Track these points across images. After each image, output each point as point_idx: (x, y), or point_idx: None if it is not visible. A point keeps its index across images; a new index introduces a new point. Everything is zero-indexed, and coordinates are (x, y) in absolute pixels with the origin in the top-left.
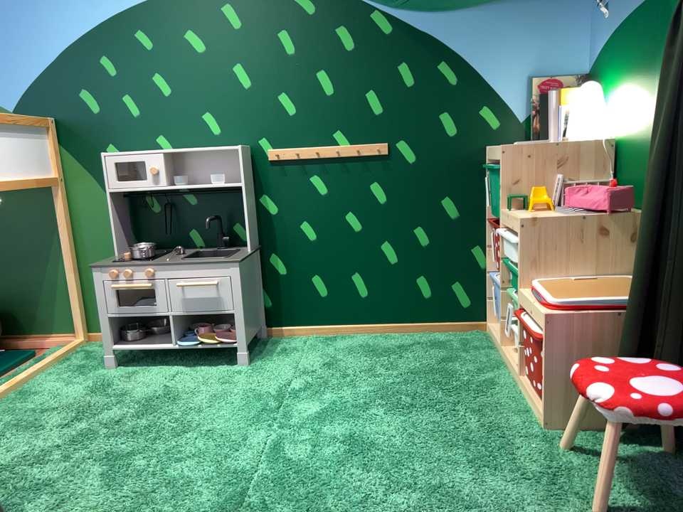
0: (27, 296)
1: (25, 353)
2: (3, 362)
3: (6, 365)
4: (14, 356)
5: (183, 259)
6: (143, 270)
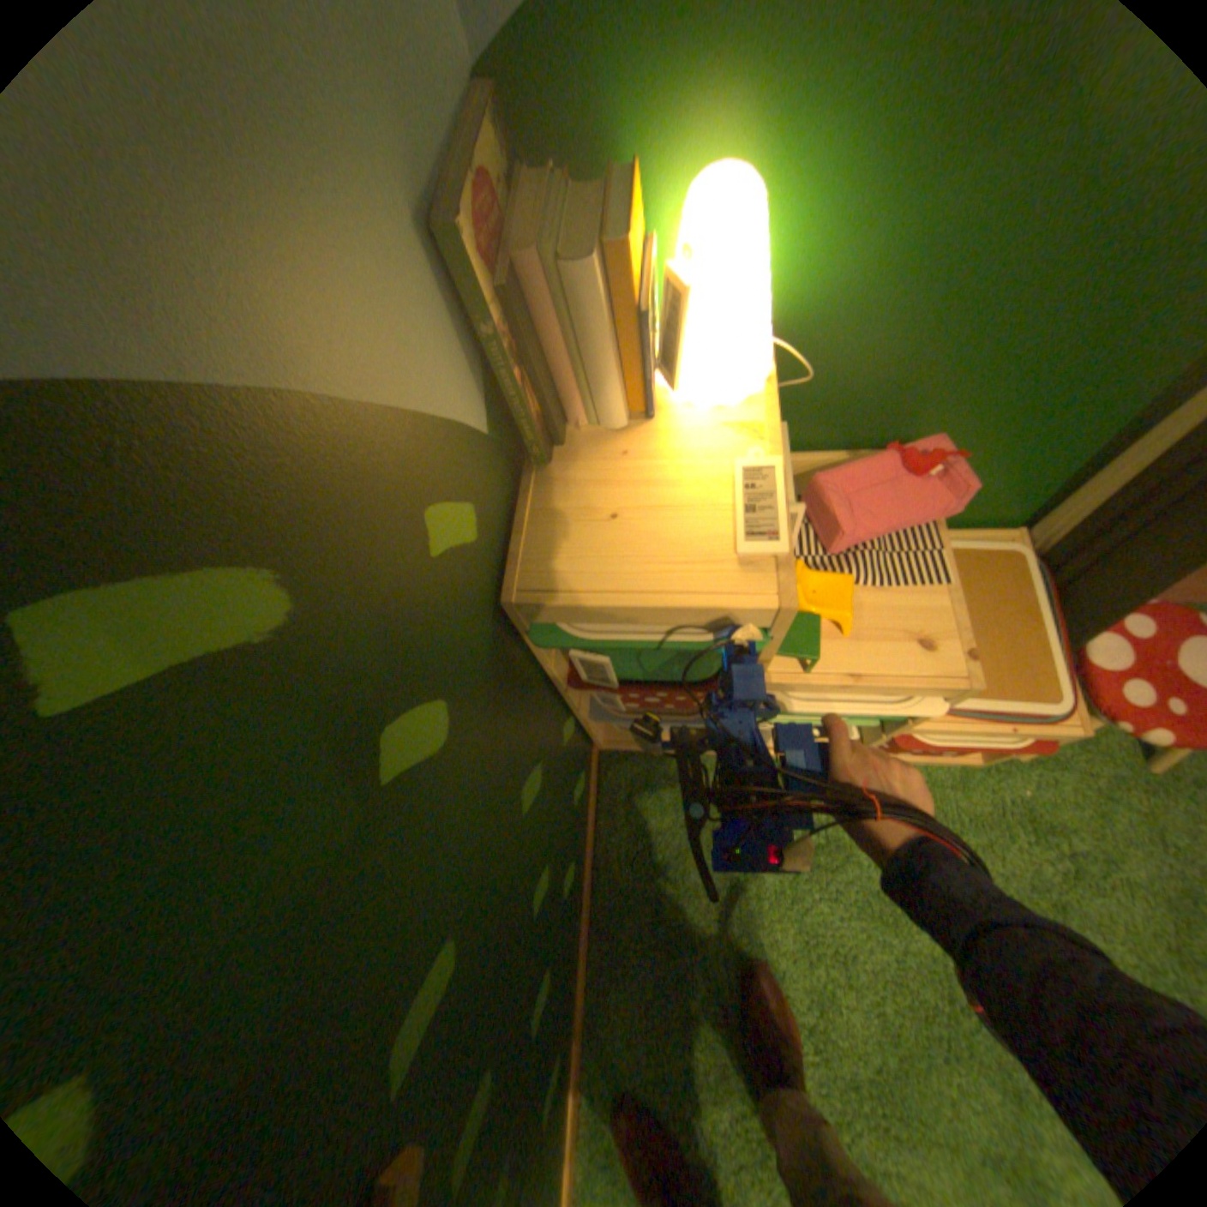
0: None
1: None
2: None
3: None
4: None
5: None
6: None
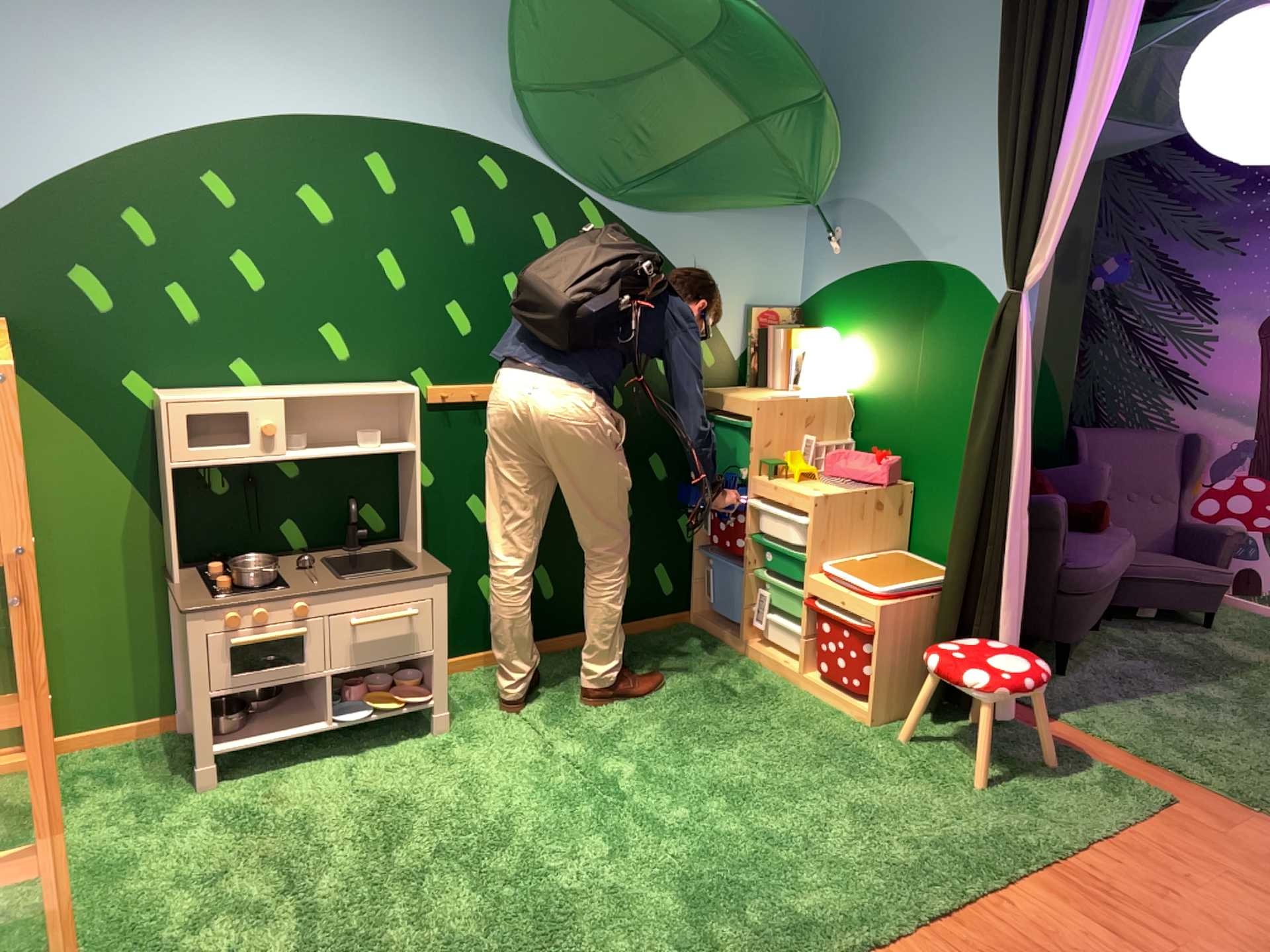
0: None
1: None
2: None
3: None
4: None
5: (348, 576)
6: (297, 604)
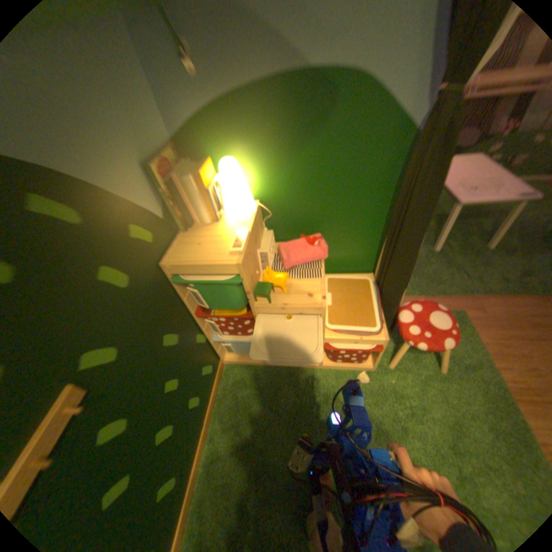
0: None
1: None
2: None
3: None
4: None
5: None
6: None
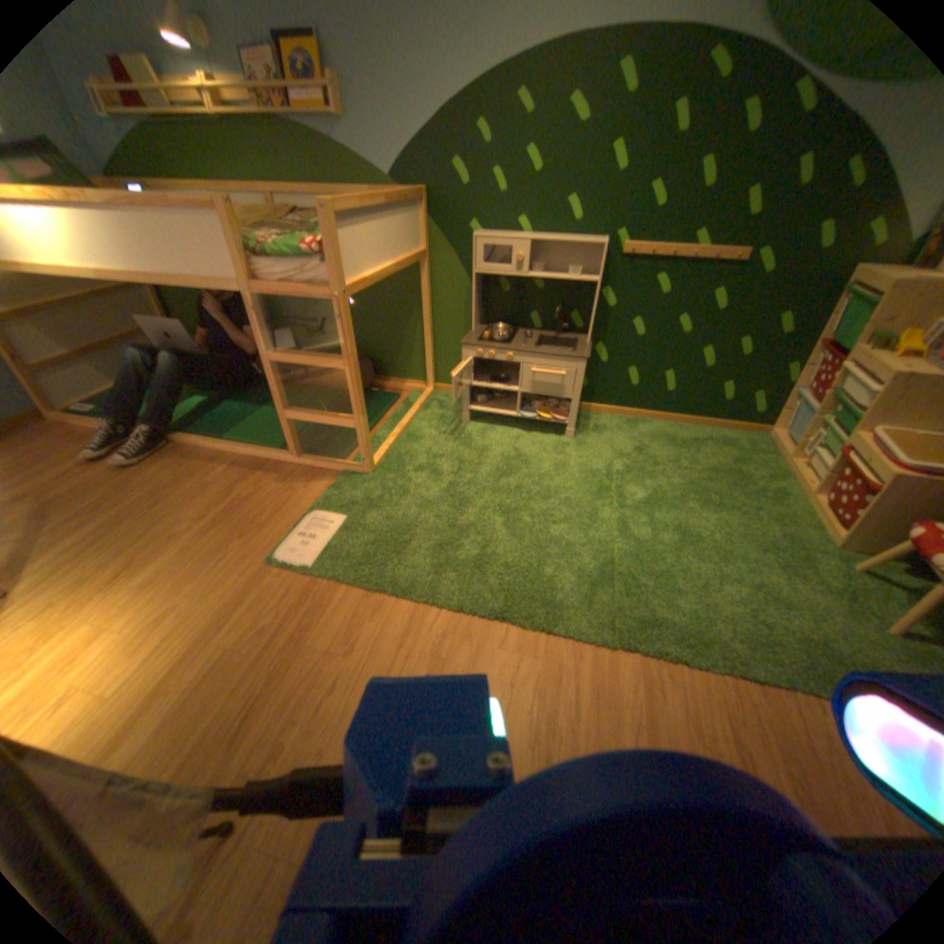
0: (388, 347)
1: (388, 393)
2: (381, 401)
3: (384, 405)
4: (386, 396)
5: (534, 345)
6: (502, 352)
